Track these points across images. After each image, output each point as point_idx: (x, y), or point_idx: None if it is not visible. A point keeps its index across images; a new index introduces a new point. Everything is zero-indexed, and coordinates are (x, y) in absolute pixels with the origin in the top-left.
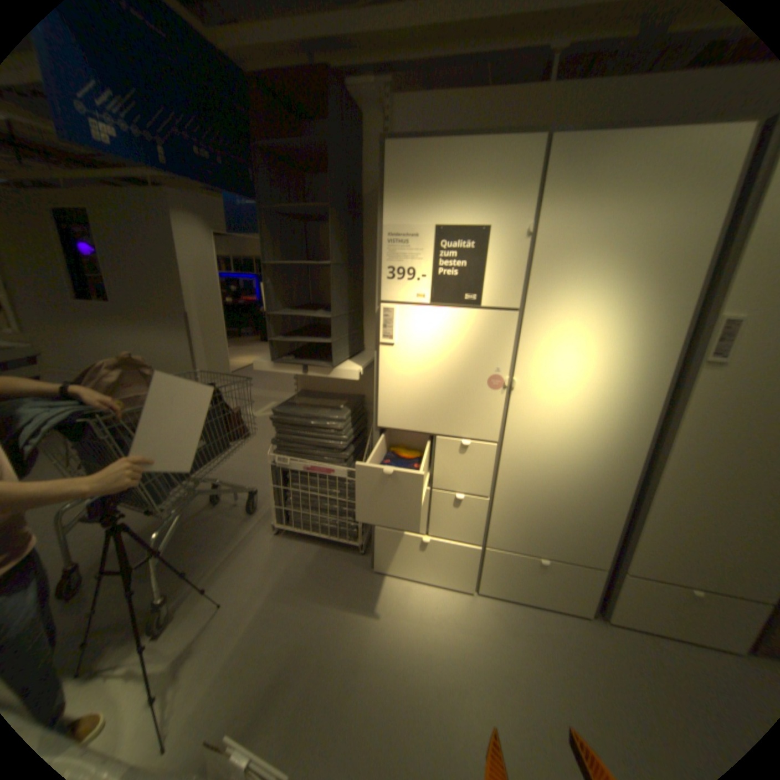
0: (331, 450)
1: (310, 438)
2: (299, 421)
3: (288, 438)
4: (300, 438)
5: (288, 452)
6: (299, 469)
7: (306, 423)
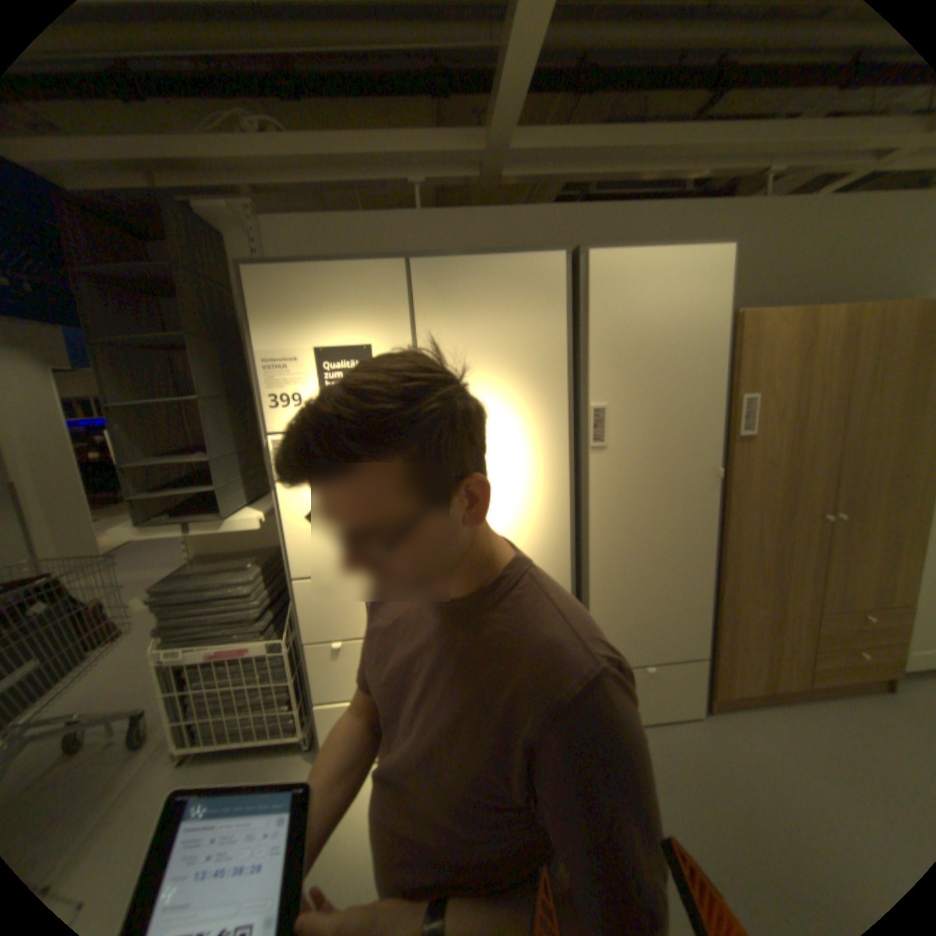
0: (238, 626)
1: (208, 617)
2: (187, 599)
3: (174, 625)
4: (192, 620)
5: (178, 644)
6: (198, 663)
7: (197, 598)
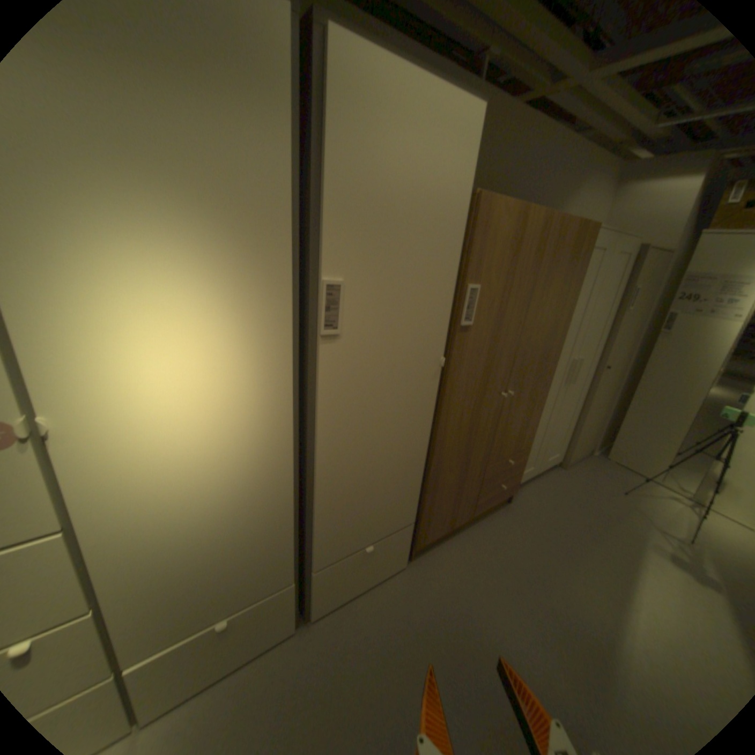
0: None
1: None
2: None
3: None
4: None
5: None
6: None
7: None
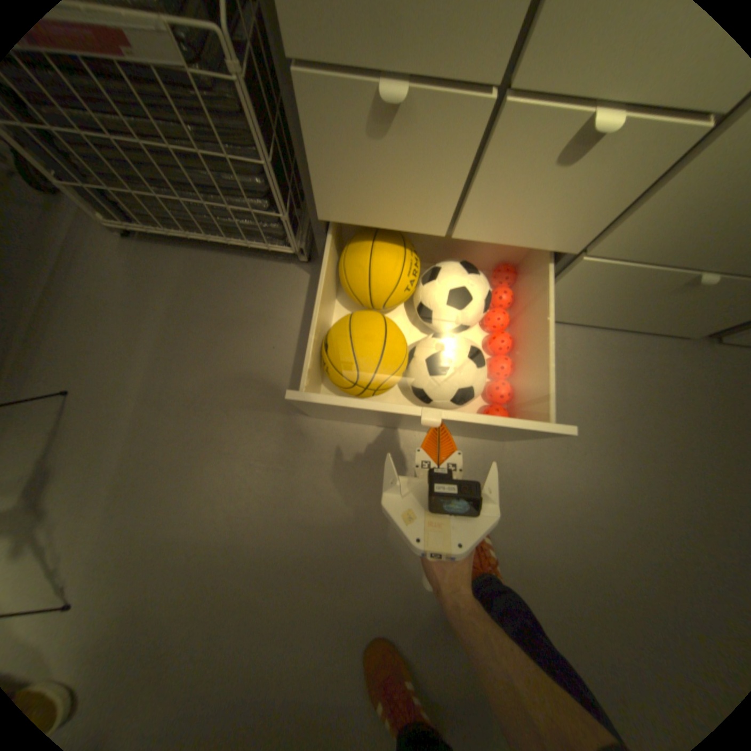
0: None
1: None
2: None
3: None
4: None
5: None
6: None
7: None
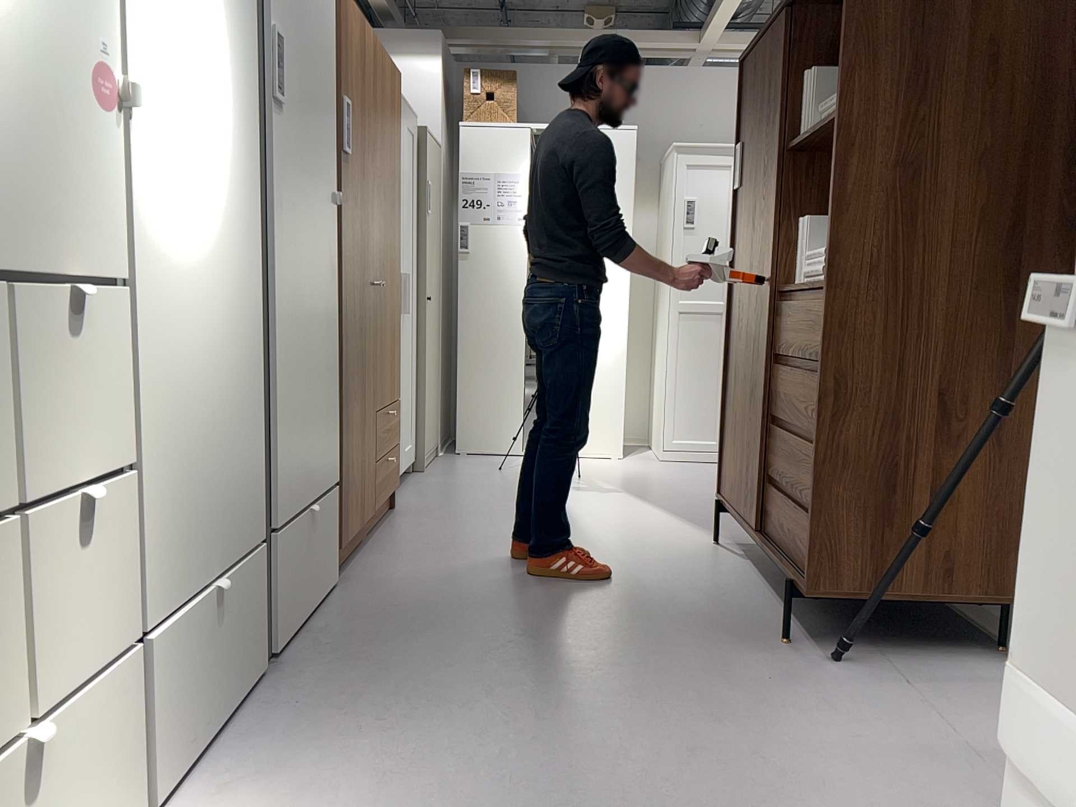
0: None
1: None
2: None
3: None
4: None
5: None
6: None
7: None
